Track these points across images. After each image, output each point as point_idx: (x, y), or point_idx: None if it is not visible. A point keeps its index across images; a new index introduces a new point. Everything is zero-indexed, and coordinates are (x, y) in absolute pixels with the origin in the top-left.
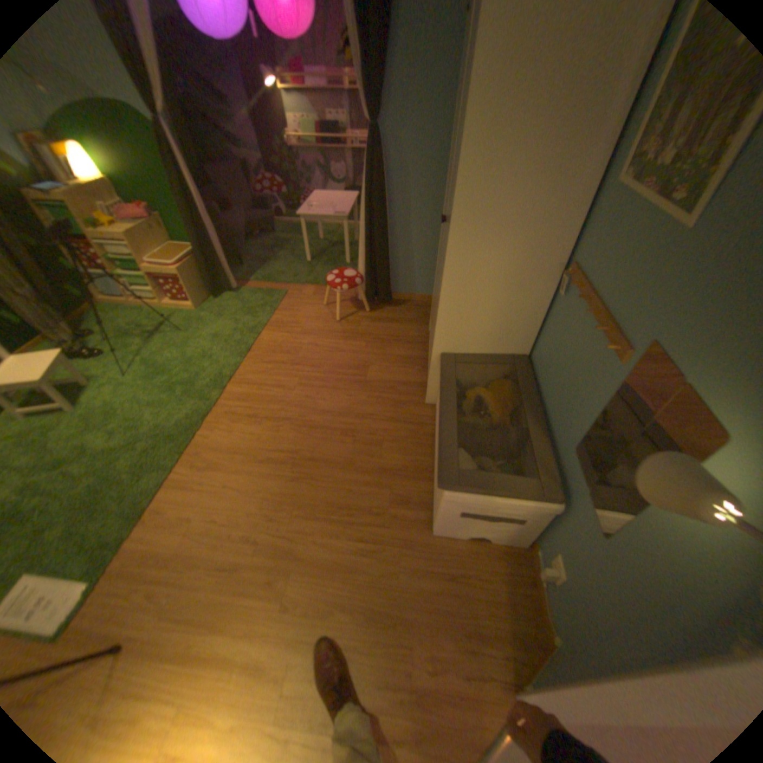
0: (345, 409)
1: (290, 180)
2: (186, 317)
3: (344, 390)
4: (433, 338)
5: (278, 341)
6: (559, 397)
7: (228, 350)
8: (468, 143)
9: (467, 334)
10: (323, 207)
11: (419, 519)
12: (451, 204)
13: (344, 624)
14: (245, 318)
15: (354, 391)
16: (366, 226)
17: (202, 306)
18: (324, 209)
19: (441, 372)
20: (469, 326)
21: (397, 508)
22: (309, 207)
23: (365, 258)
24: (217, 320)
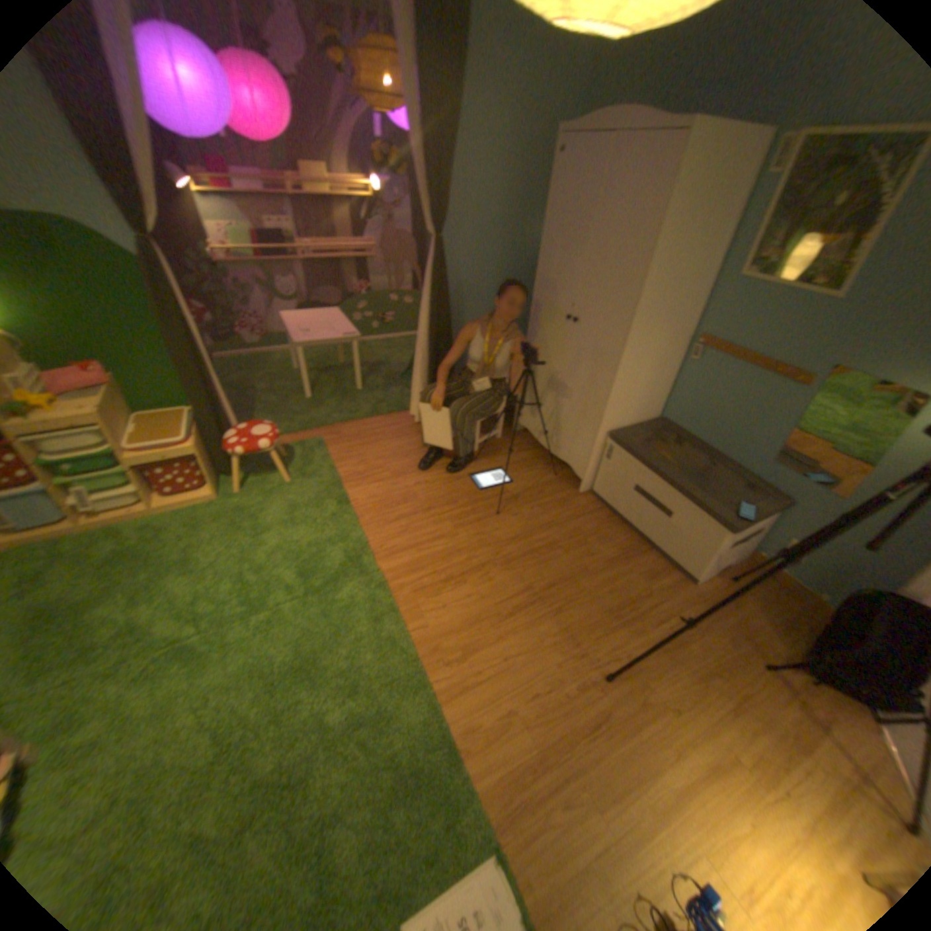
0: (524, 529)
1: (217, 303)
2: (212, 512)
3: (502, 513)
4: (598, 425)
5: (377, 495)
6: (727, 434)
7: (329, 527)
8: (656, 258)
9: (625, 413)
10: (316, 329)
11: (674, 582)
12: (634, 305)
13: (721, 688)
14: (304, 483)
15: (512, 510)
16: (427, 340)
17: (220, 490)
18: (322, 331)
19: (619, 451)
20: (627, 405)
21: (653, 583)
22: (297, 332)
23: (425, 374)
24: (267, 499)
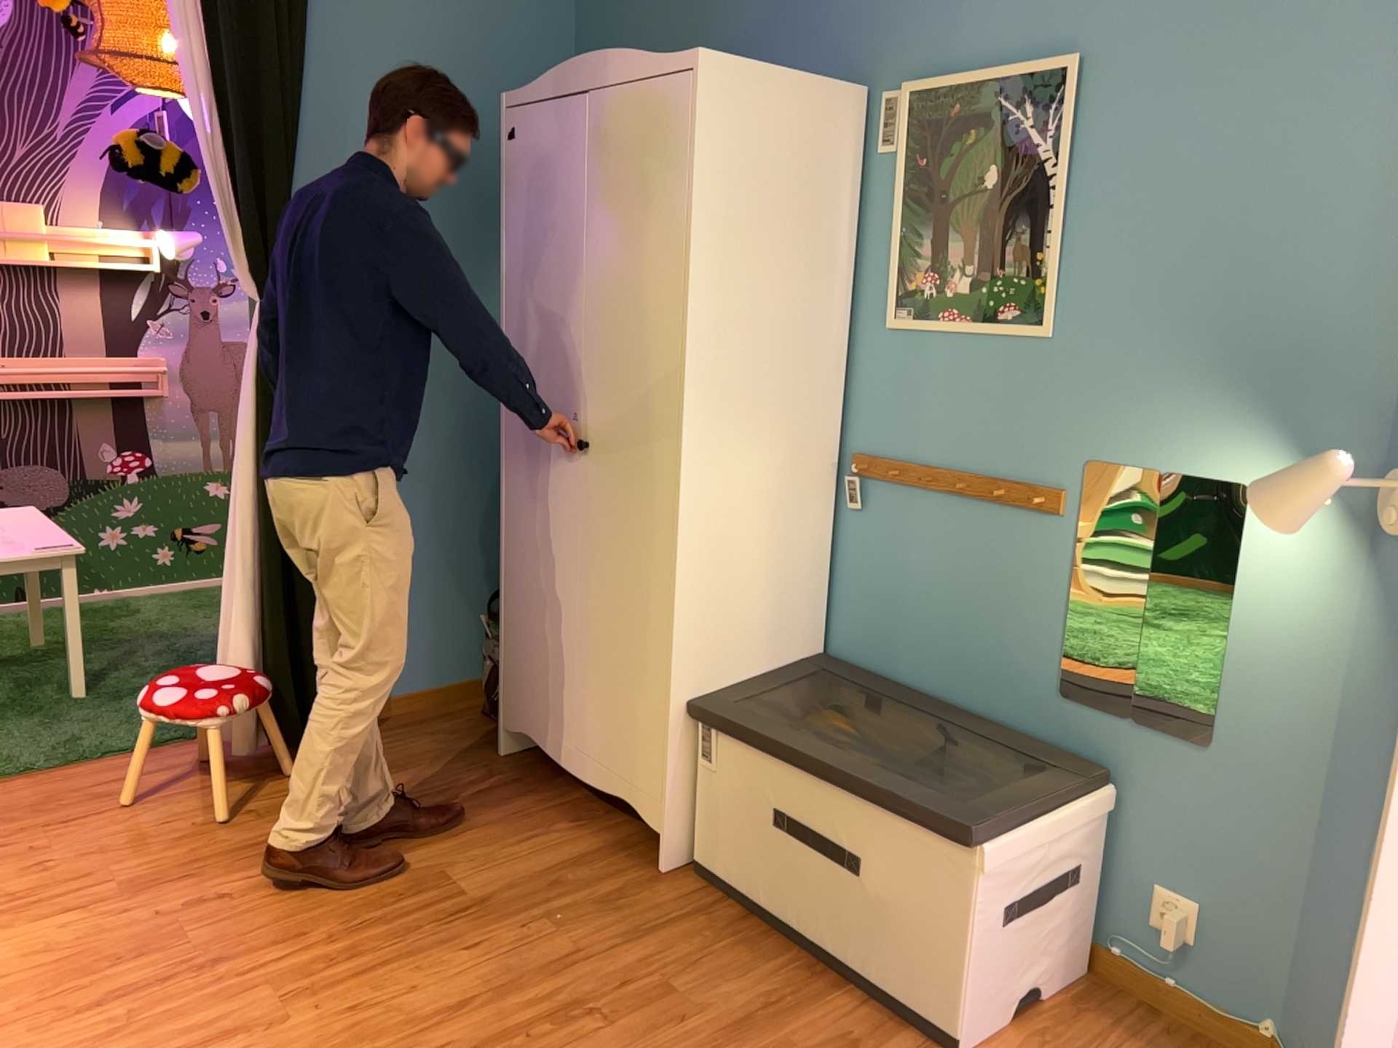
0: (497, 977)
1: None
2: None
3: (440, 944)
4: (666, 669)
5: (59, 944)
6: (958, 657)
7: None
8: (697, 286)
9: (728, 636)
10: None
11: None
12: (678, 381)
13: None
14: None
15: (471, 933)
16: (251, 531)
17: None
18: None
19: (725, 727)
20: (729, 616)
21: None
22: None
23: (249, 619)
24: None
